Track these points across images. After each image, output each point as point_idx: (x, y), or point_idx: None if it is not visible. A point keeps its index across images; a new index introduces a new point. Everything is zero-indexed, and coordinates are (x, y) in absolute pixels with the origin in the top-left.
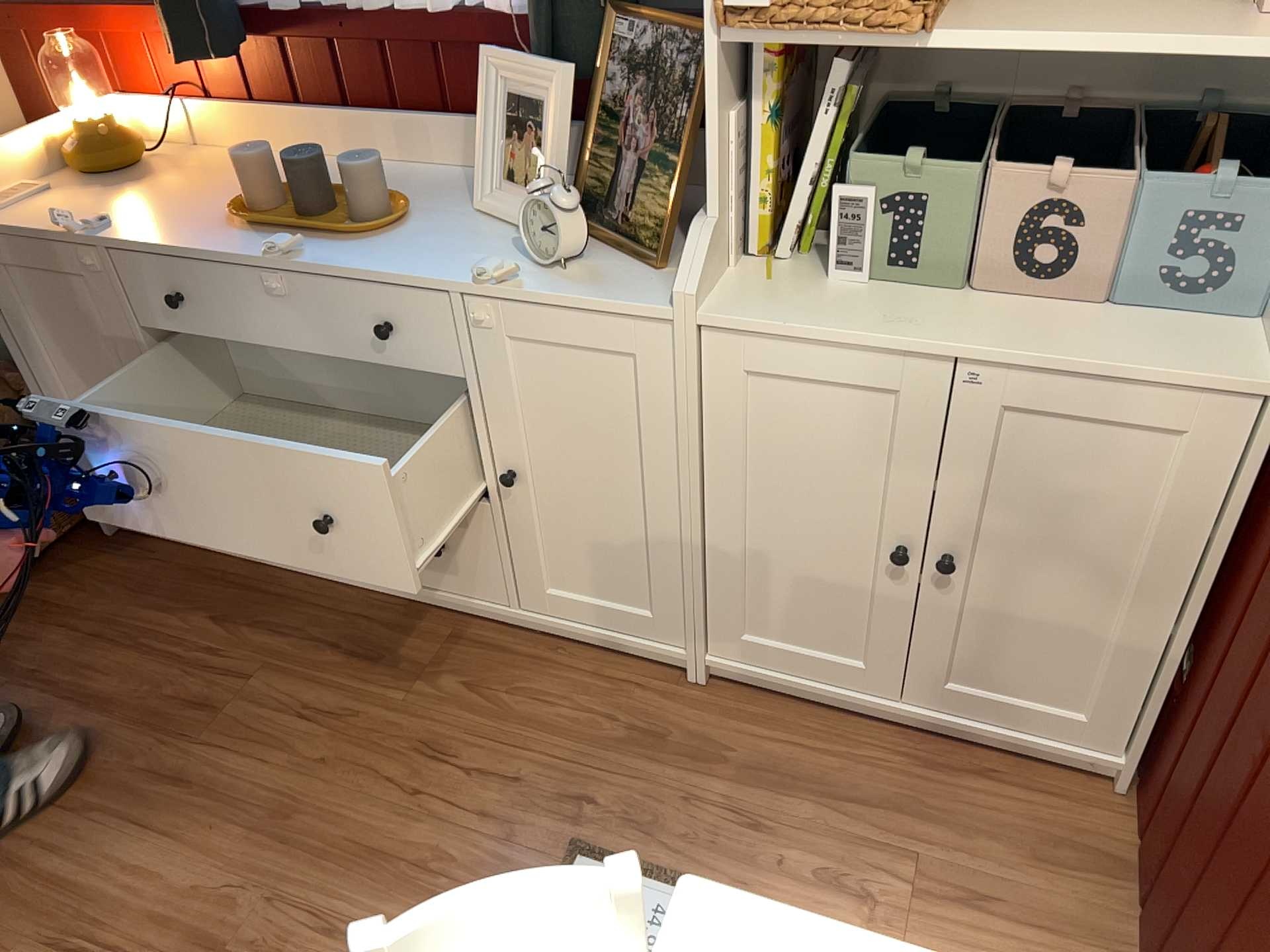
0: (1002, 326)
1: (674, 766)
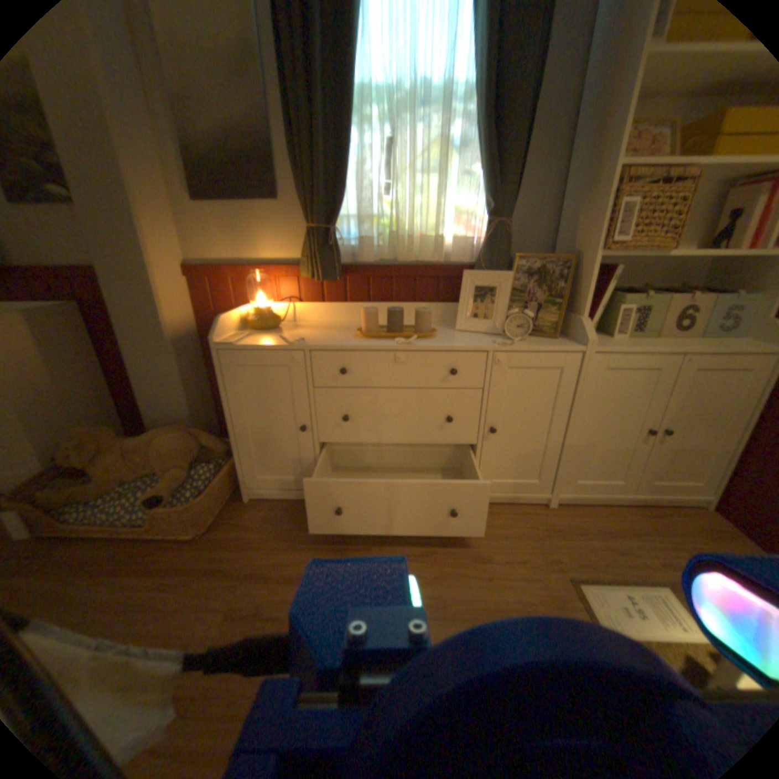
0: (687, 344)
1: (578, 543)
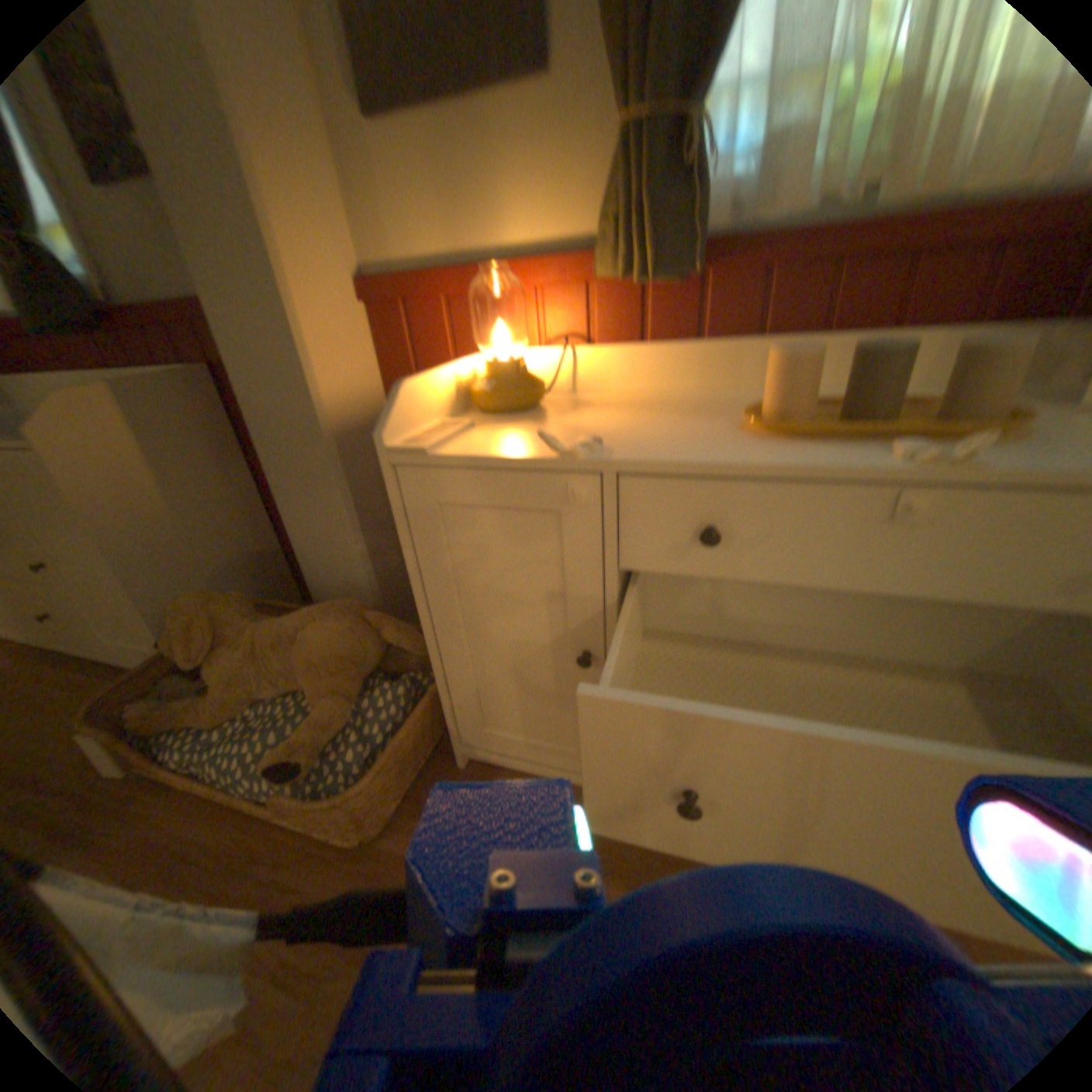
0: None
1: None
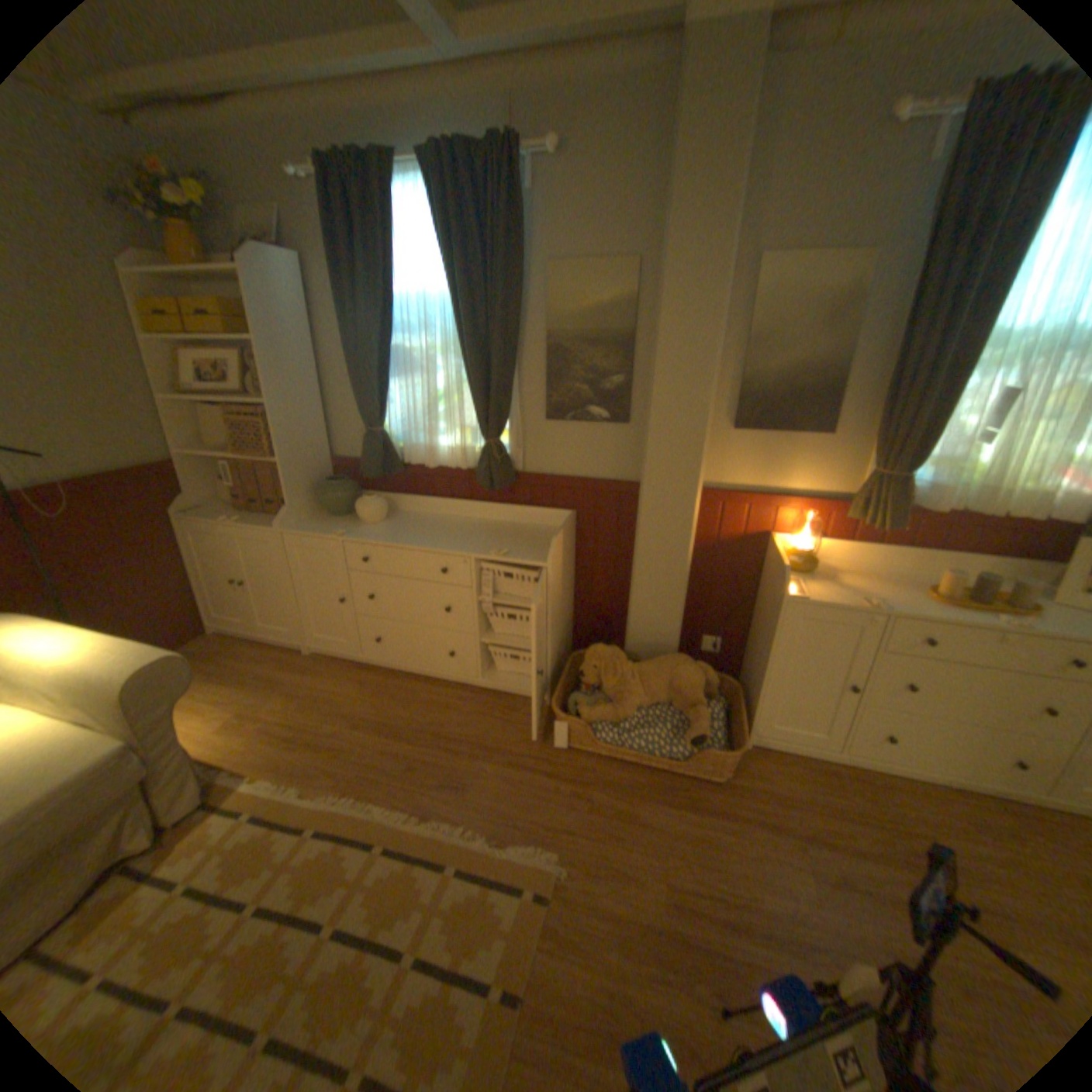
0: None
1: None
